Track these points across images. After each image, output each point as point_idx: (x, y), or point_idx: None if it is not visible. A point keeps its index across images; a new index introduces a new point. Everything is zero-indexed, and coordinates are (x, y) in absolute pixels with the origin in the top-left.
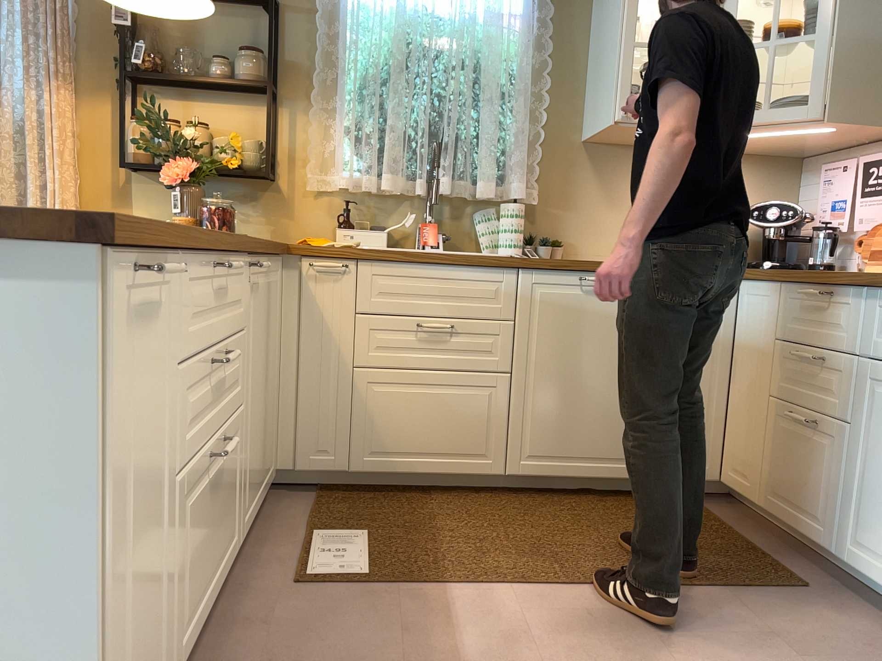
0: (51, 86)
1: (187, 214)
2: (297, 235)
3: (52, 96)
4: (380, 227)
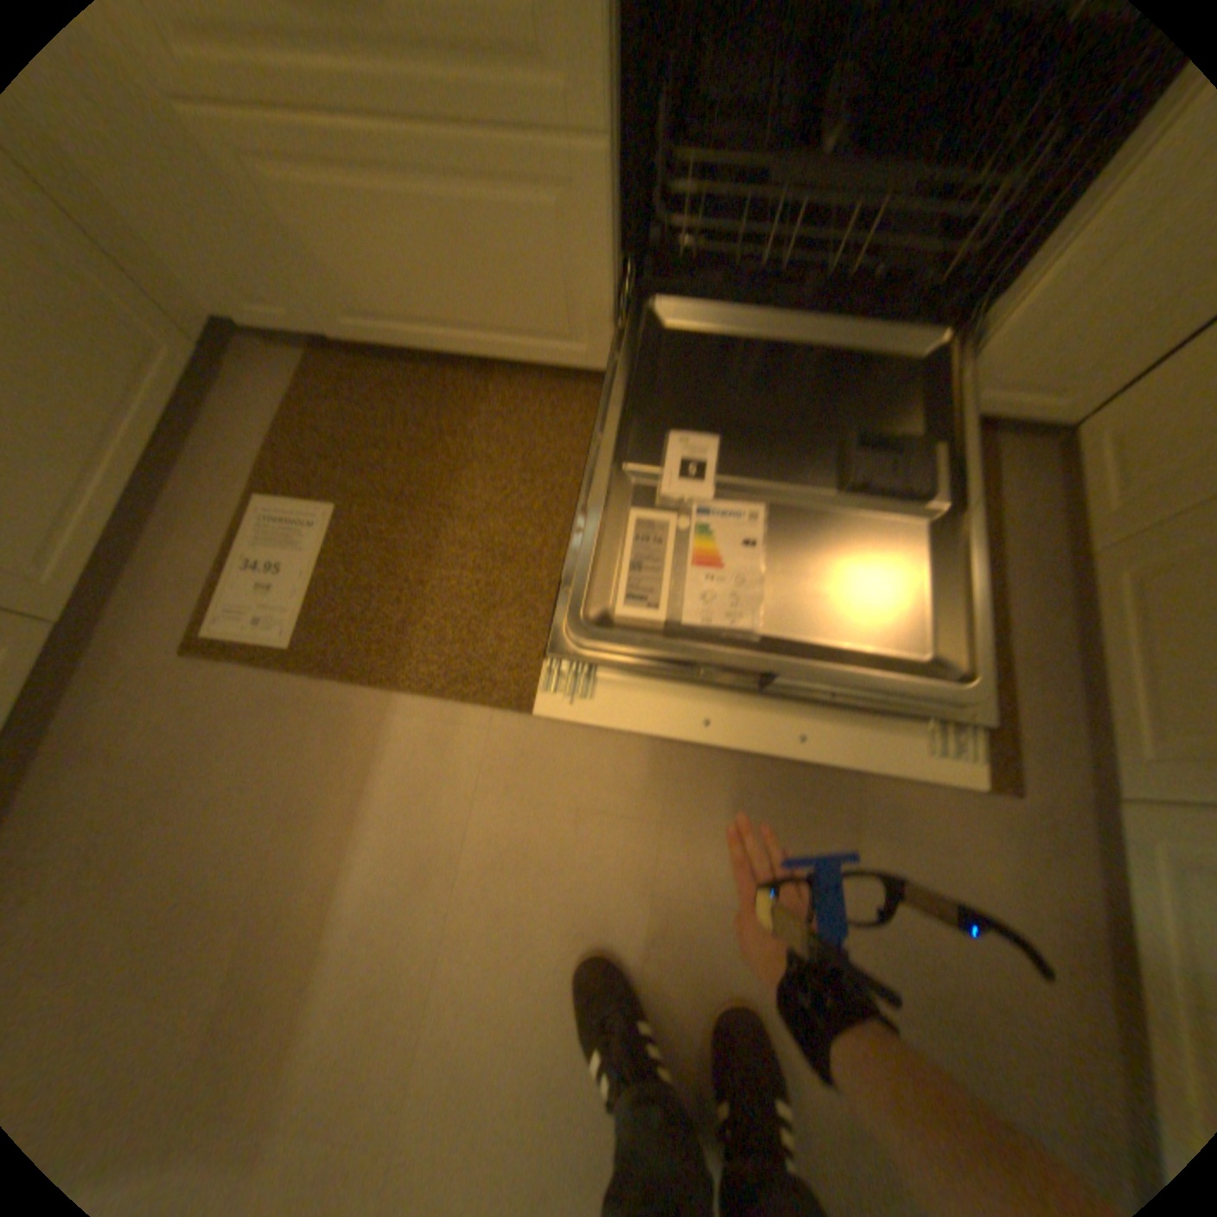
0: None
1: None
2: None
3: None
4: None
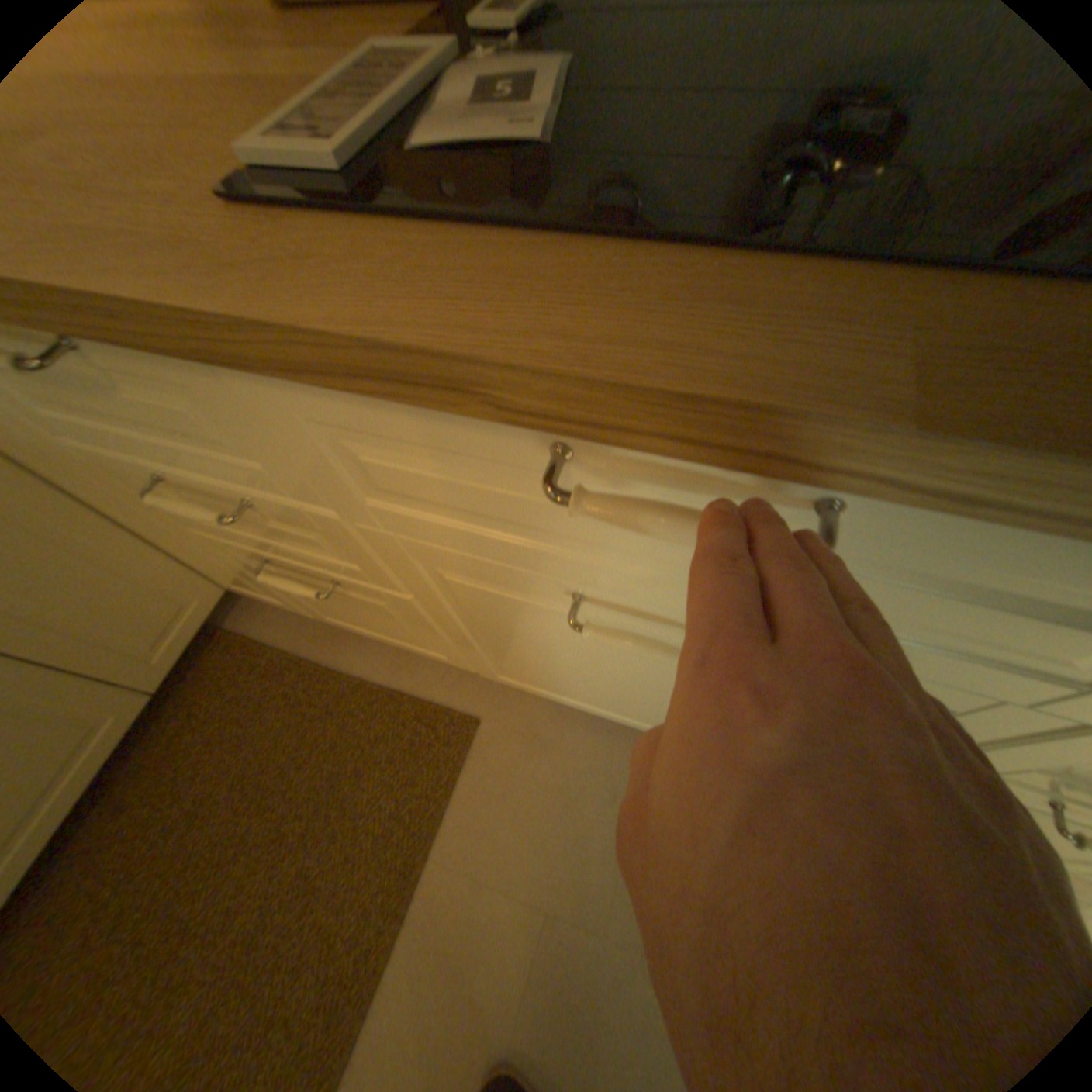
0: None
1: None
2: None
3: None
4: None
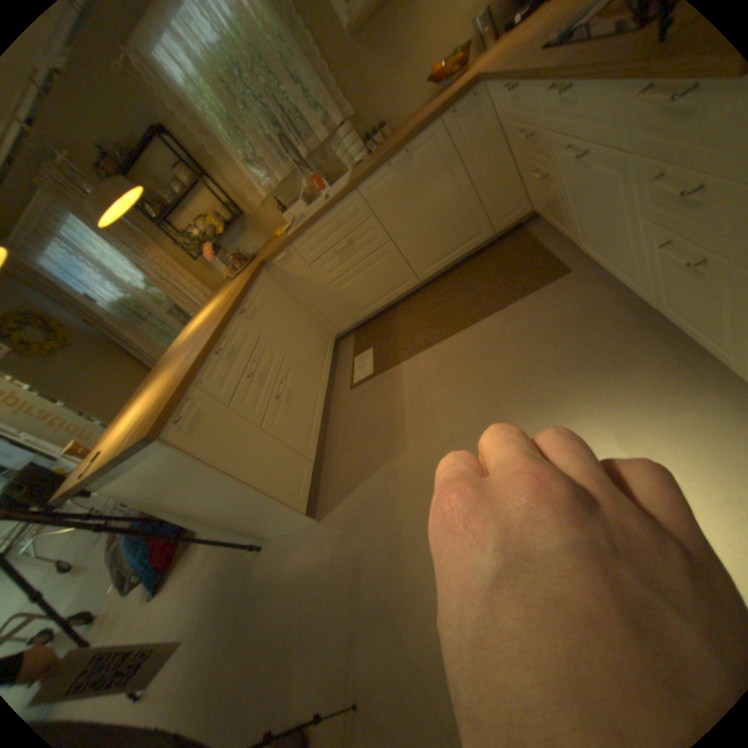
0: (145, 252)
1: (228, 265)
2: (273, 229)
3: (150, 256)
4: (297, 198)
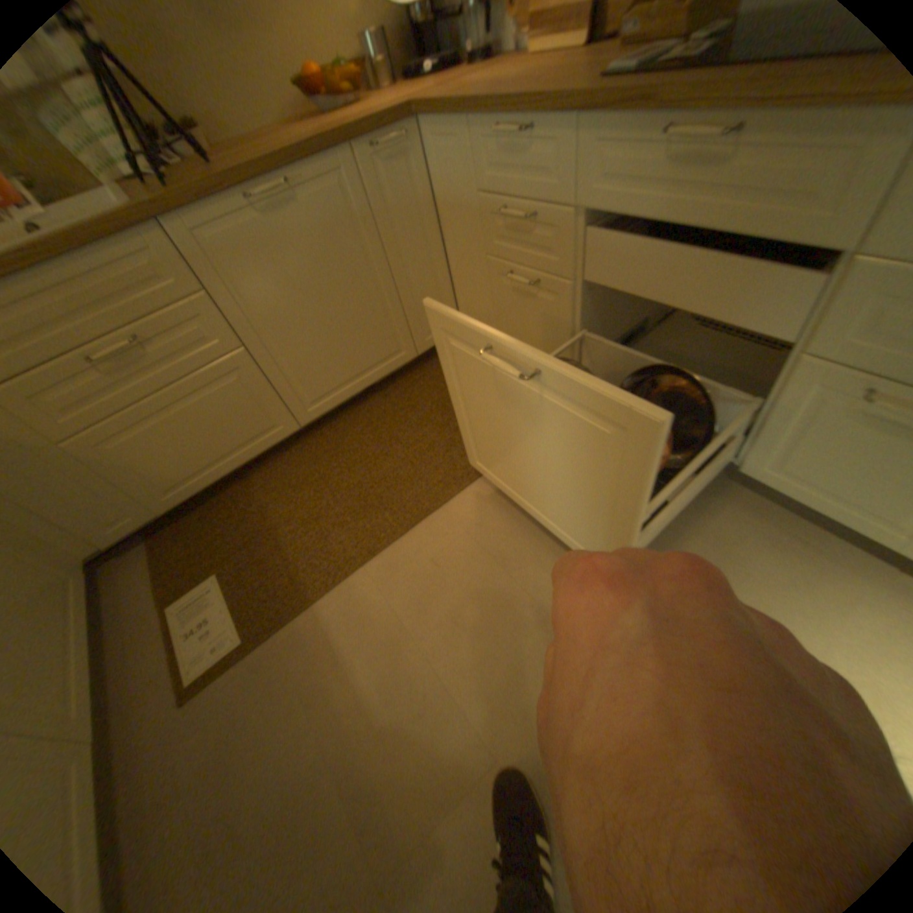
0: None
1: None
2: None
3: None
4: None
